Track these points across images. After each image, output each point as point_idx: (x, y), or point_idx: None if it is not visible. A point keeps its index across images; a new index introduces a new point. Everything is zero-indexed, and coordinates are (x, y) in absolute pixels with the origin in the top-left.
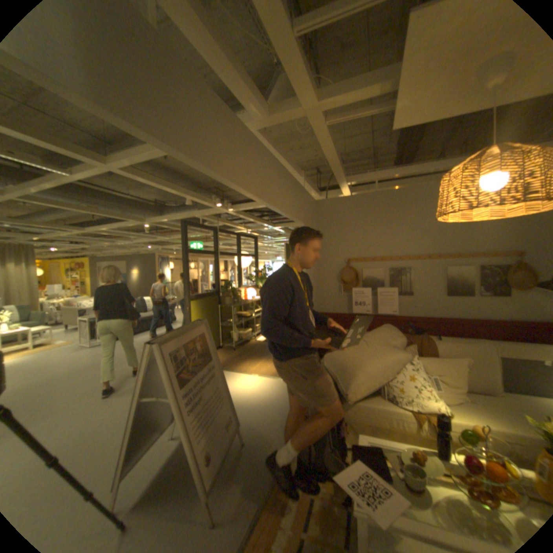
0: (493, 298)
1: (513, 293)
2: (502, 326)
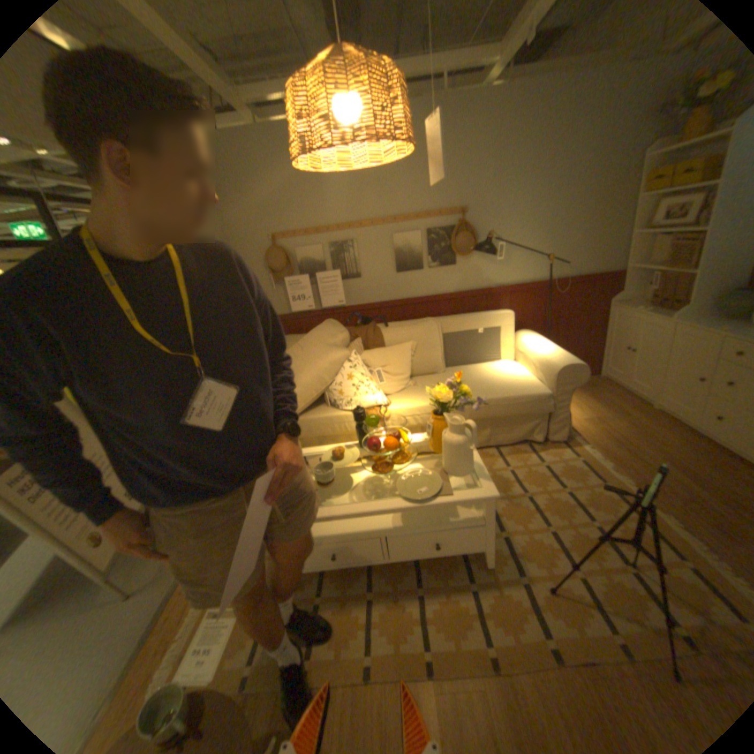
0: (440, 269)
1: (457, 261)
2: (448, 300)
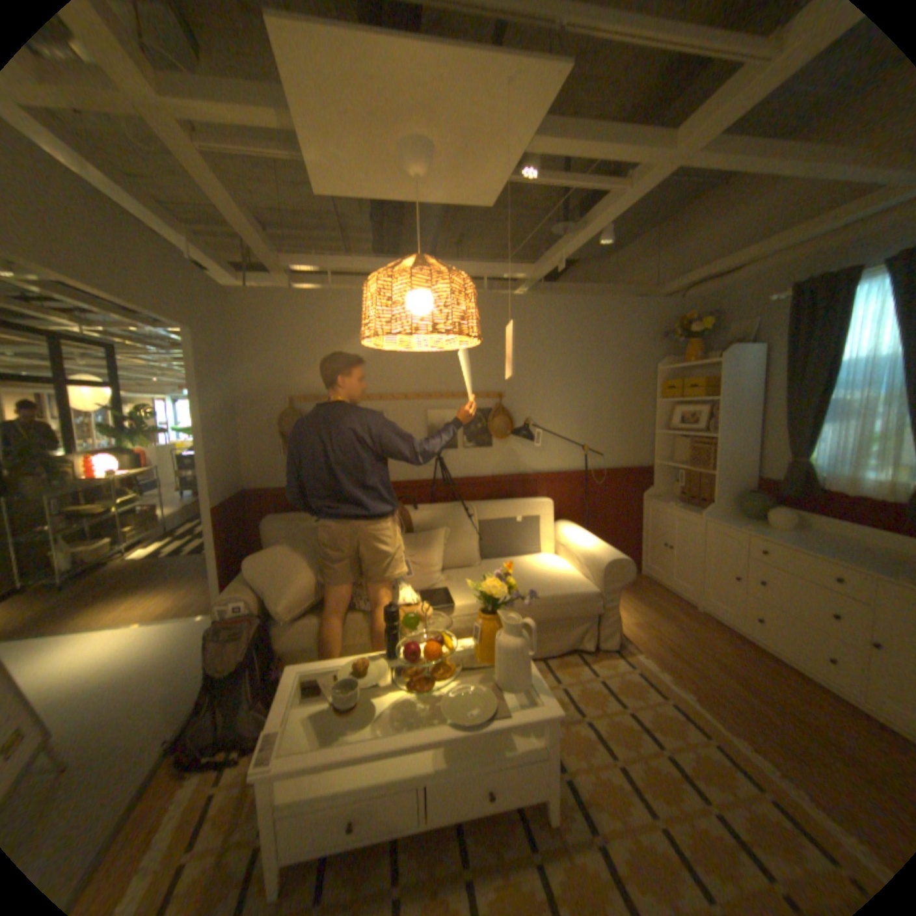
0: (476, 449)
1: (493, 443)
2: (484, 482)
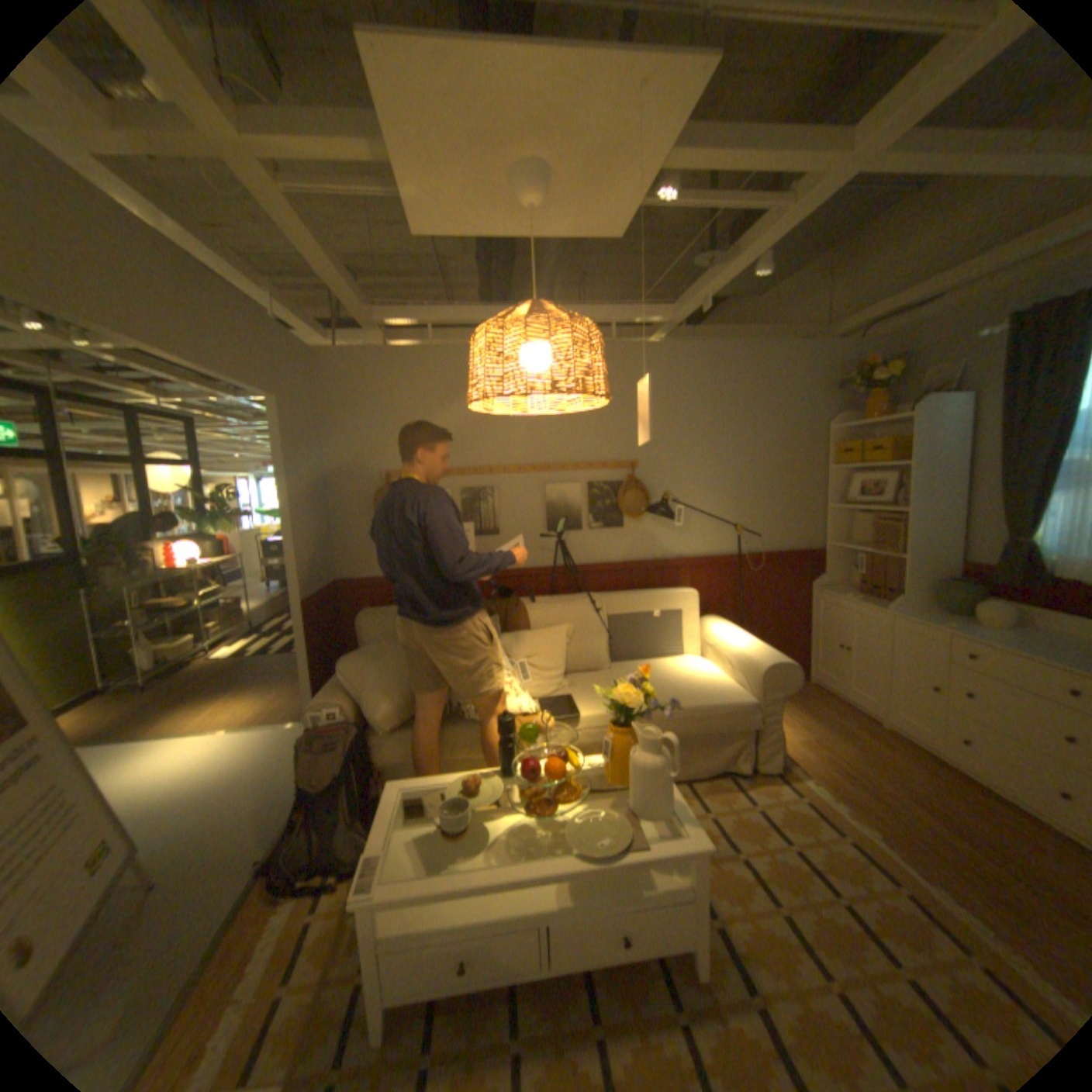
0: (604, 530)
1: (625, 522)
2: (613, 569)
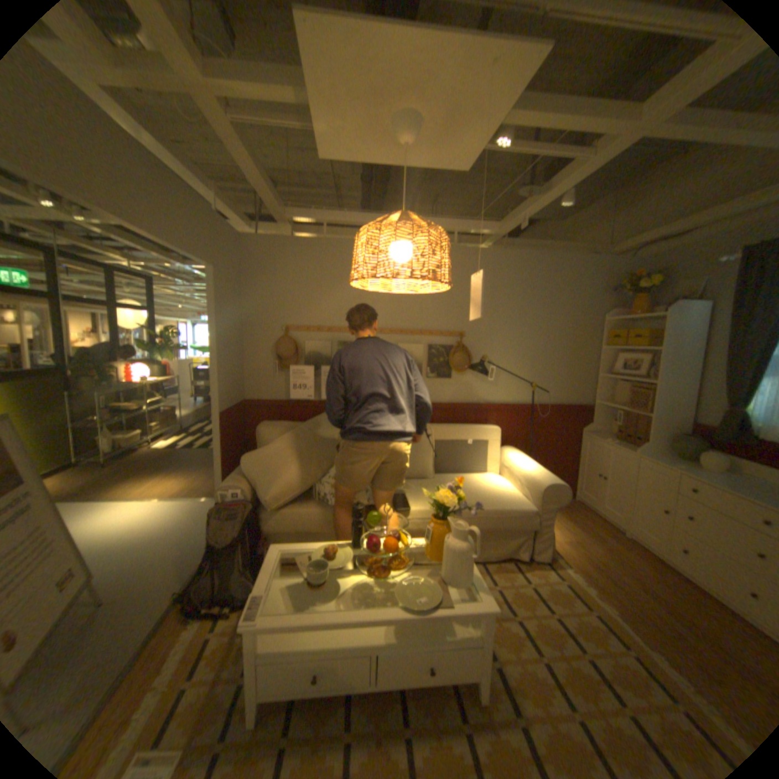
0: (437, 379)
1: (452, 375)
2: (441, 408)
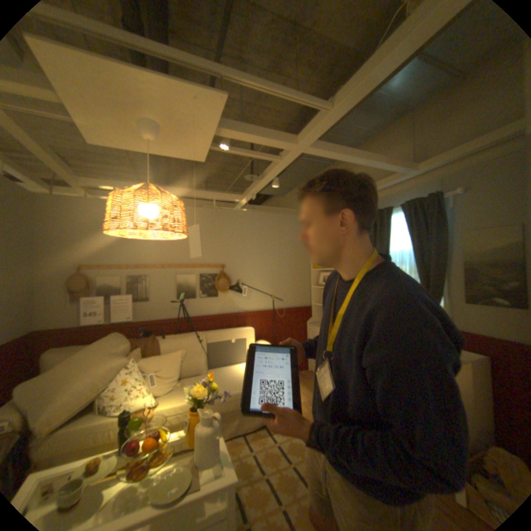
0: (208, 298)
1: (219, 294)
2: (213, 318)
